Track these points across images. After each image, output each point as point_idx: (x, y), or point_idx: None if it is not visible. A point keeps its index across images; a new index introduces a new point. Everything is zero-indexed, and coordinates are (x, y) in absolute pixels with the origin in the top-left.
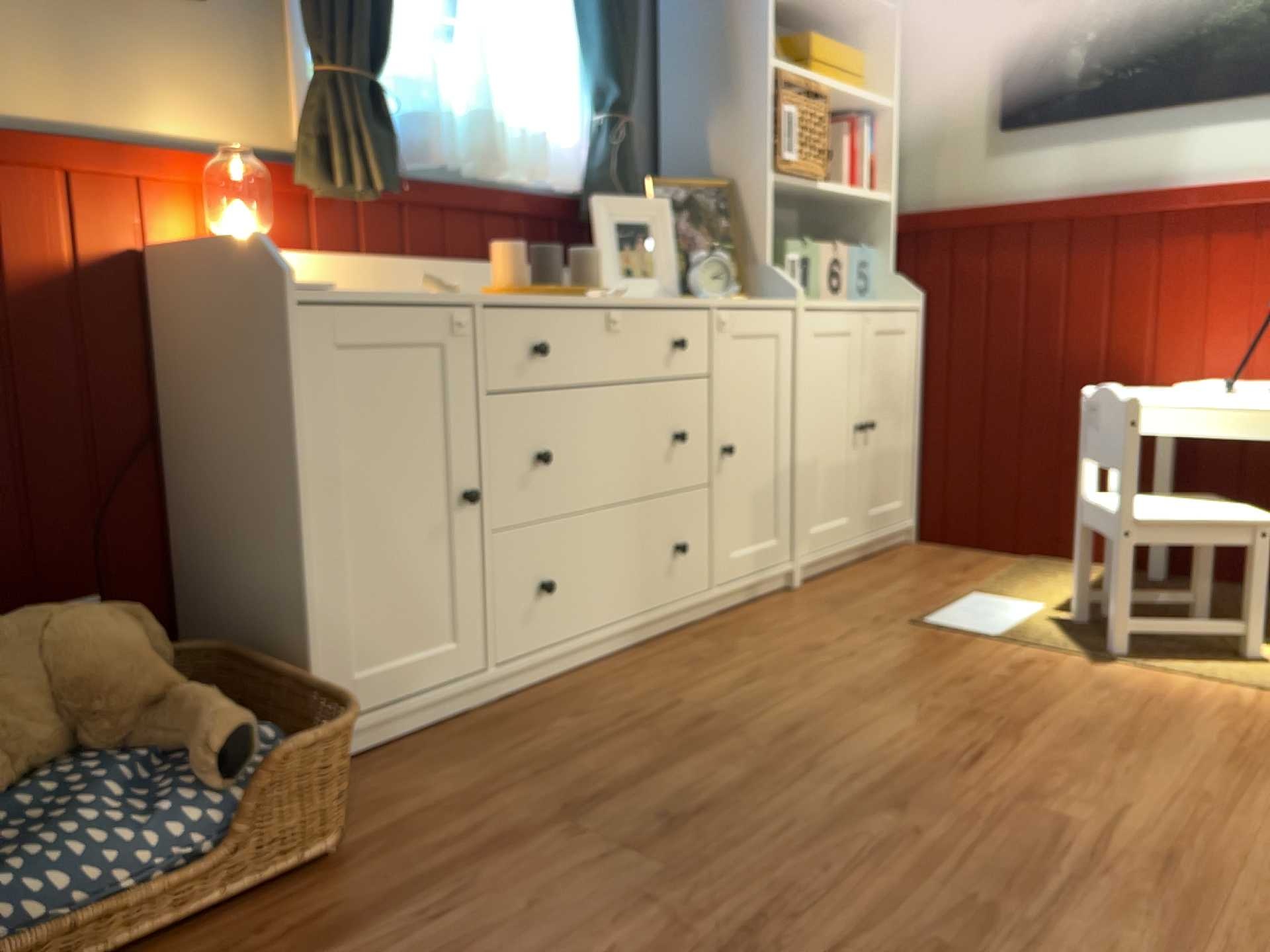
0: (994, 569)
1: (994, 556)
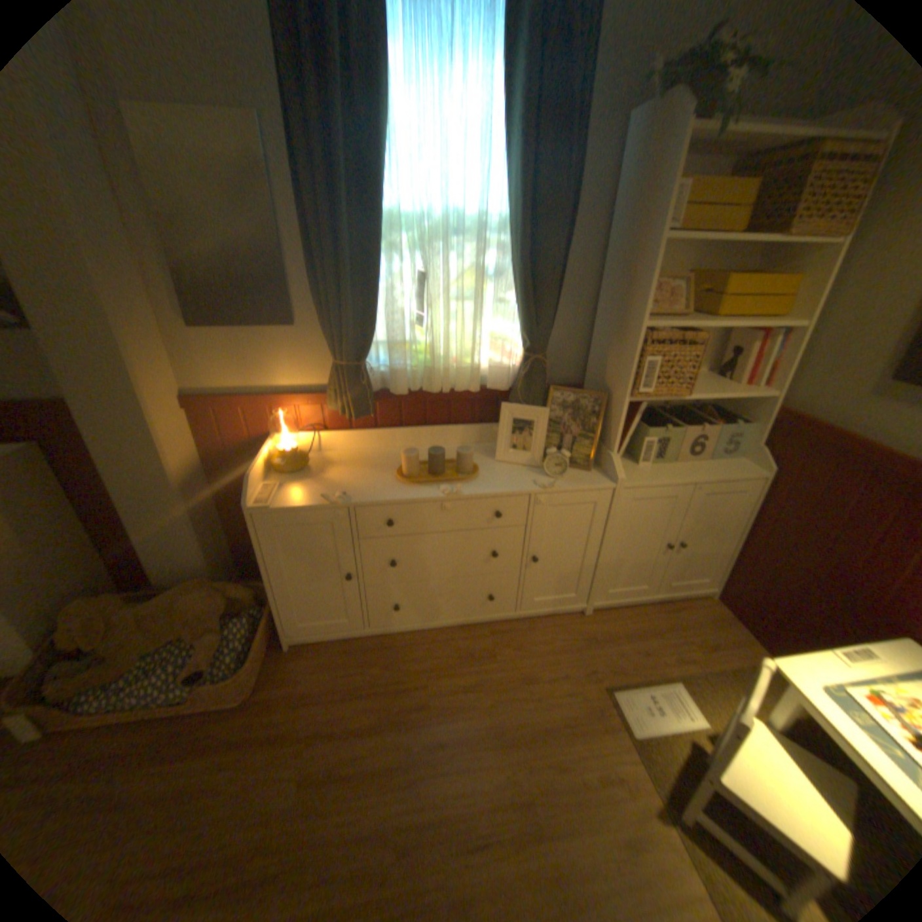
0: (732, 661)
1: (751, 645)
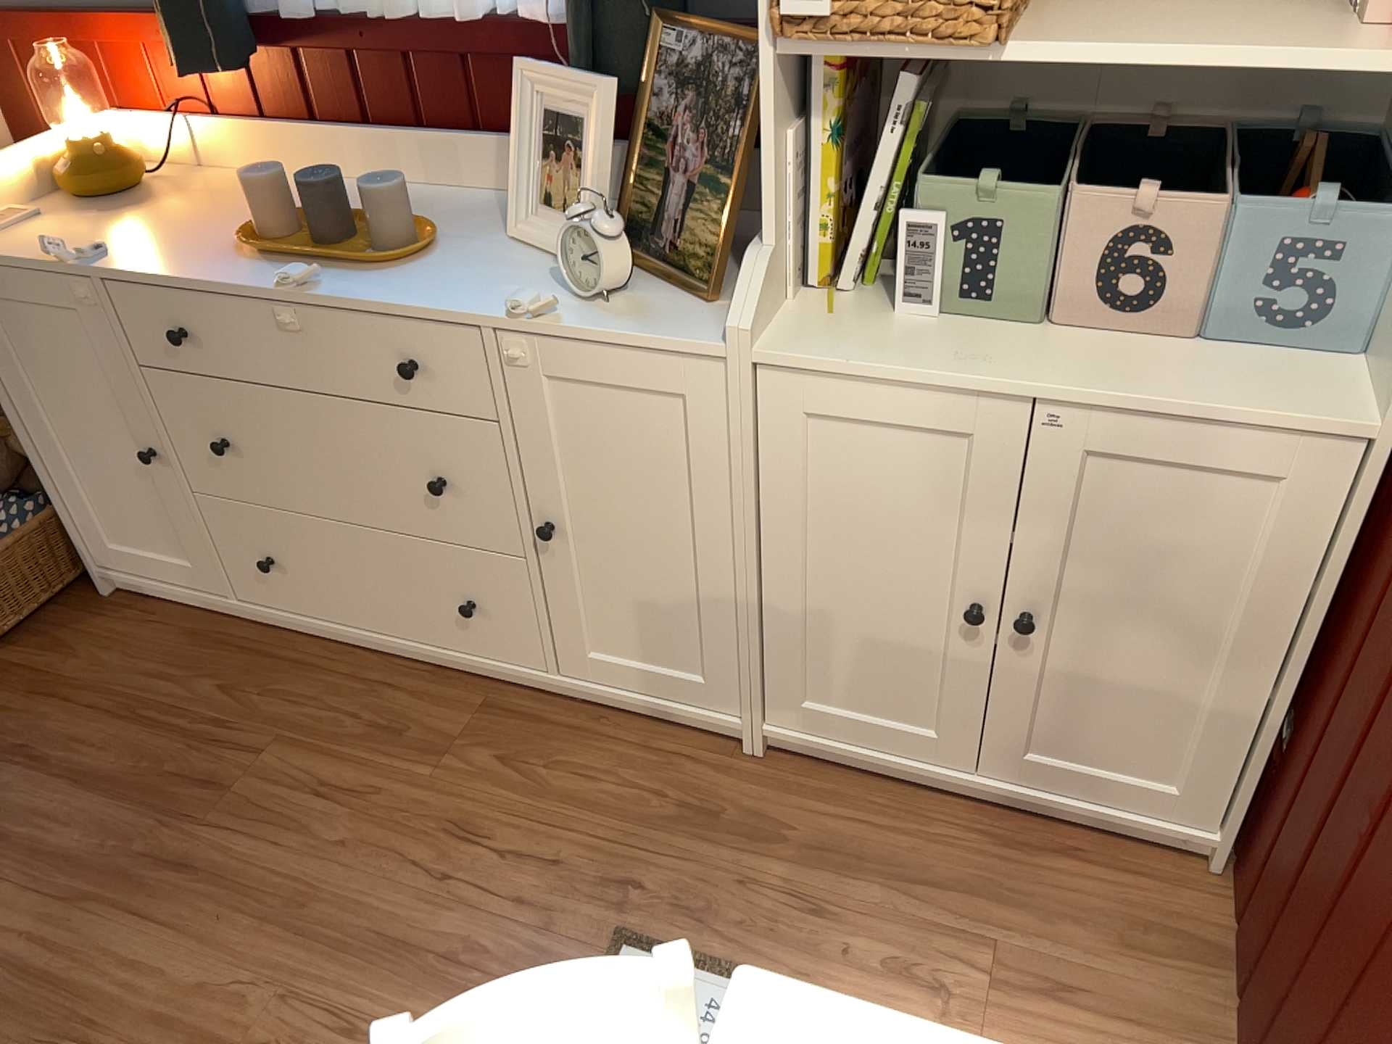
0: (1069, 1033)
1: (1193, 1029)
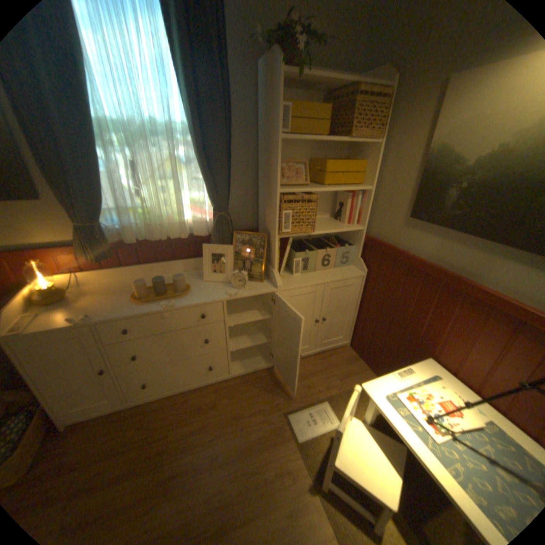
0: (355, 382)
1: (366, 371)
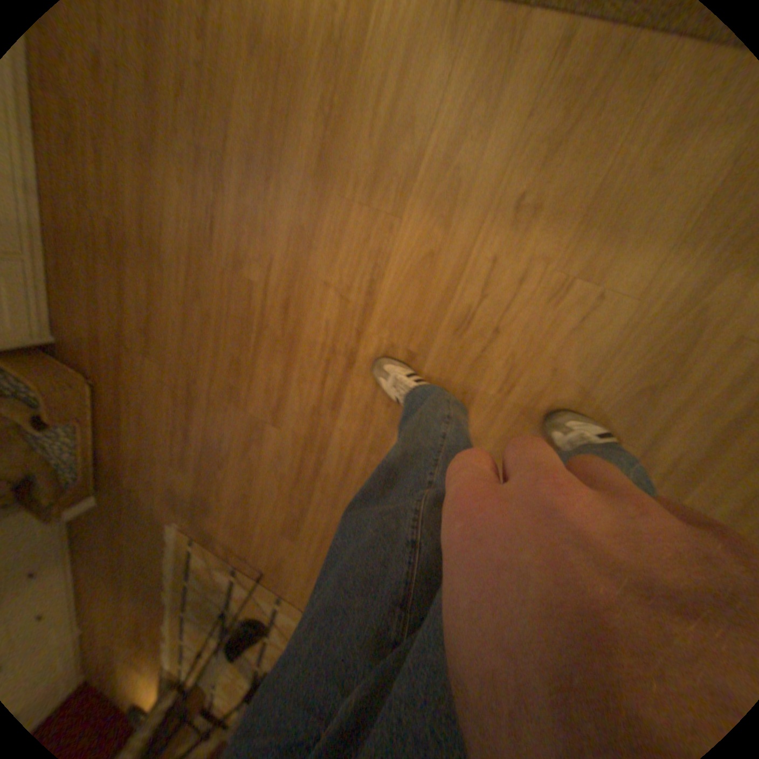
0: None
1: None
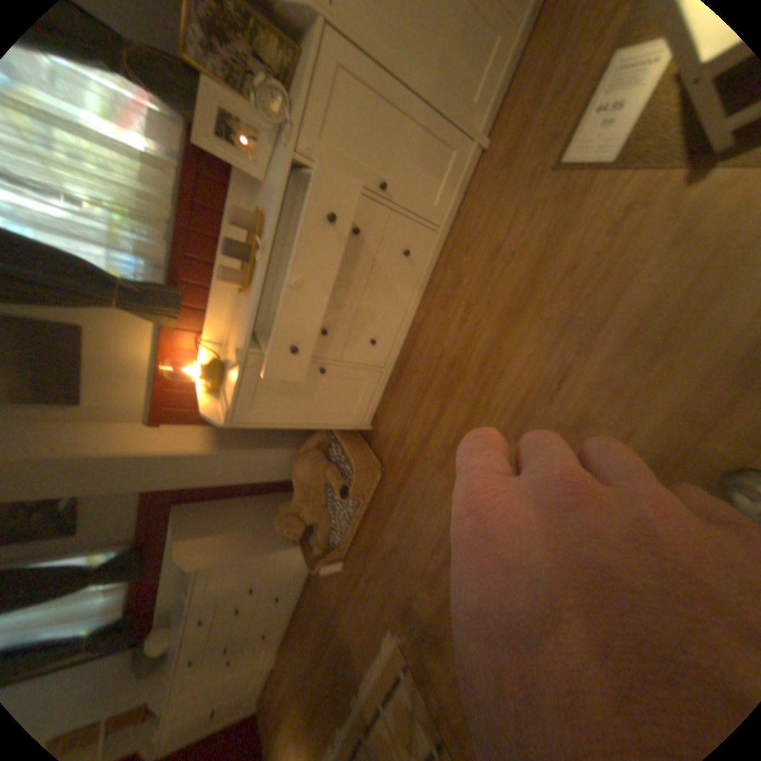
0: None
1: None
